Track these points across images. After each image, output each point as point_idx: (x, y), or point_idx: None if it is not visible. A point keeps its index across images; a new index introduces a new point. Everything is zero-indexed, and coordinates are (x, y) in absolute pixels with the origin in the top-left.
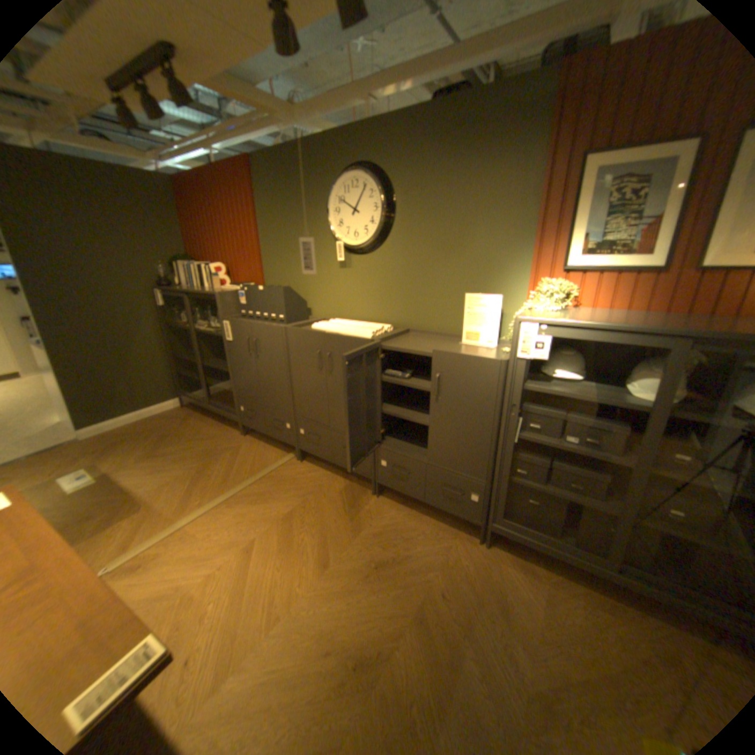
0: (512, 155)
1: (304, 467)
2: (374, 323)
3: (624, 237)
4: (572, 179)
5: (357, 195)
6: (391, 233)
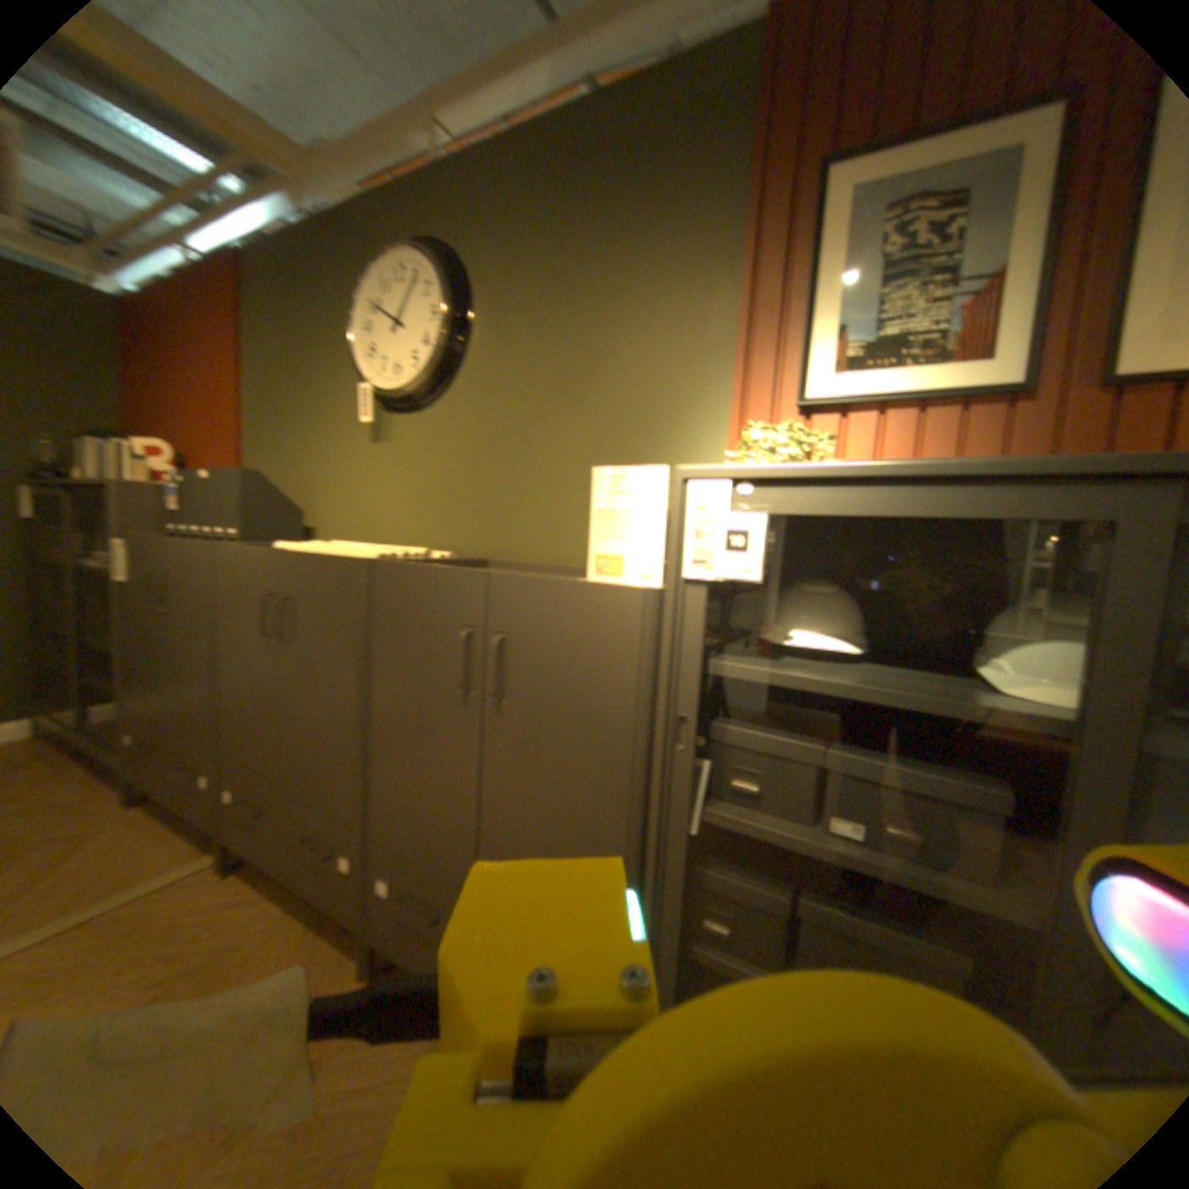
0: (683, 189)
1: (221, 890)
2: (426, 550)
3: (925, 322)
4: (801, 216)
5: (402, 291)
6: (465, 366)
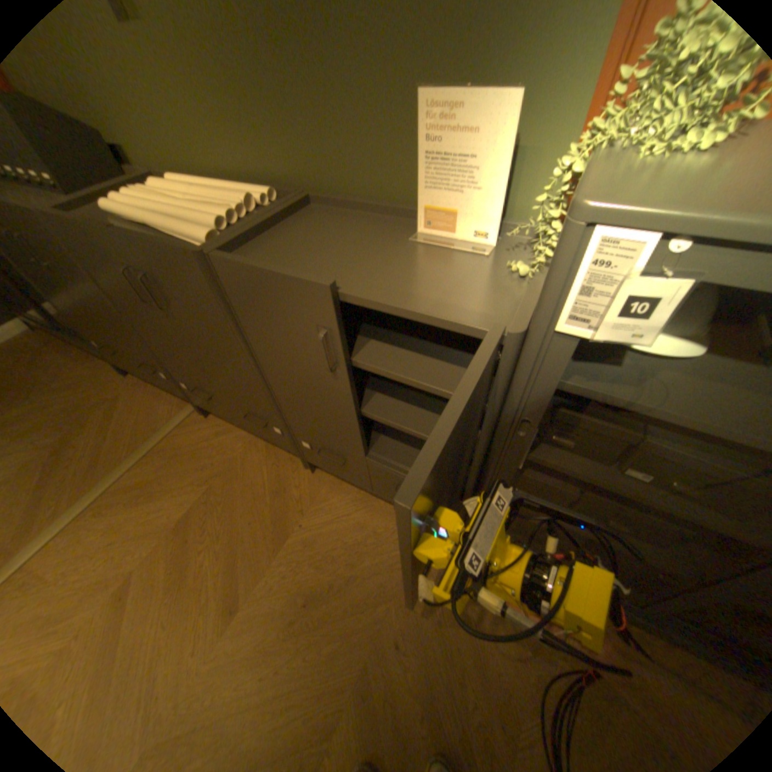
0: None
1: (210, 426)
2: (243, 179)
3: None
4: None
5: None
6: None
